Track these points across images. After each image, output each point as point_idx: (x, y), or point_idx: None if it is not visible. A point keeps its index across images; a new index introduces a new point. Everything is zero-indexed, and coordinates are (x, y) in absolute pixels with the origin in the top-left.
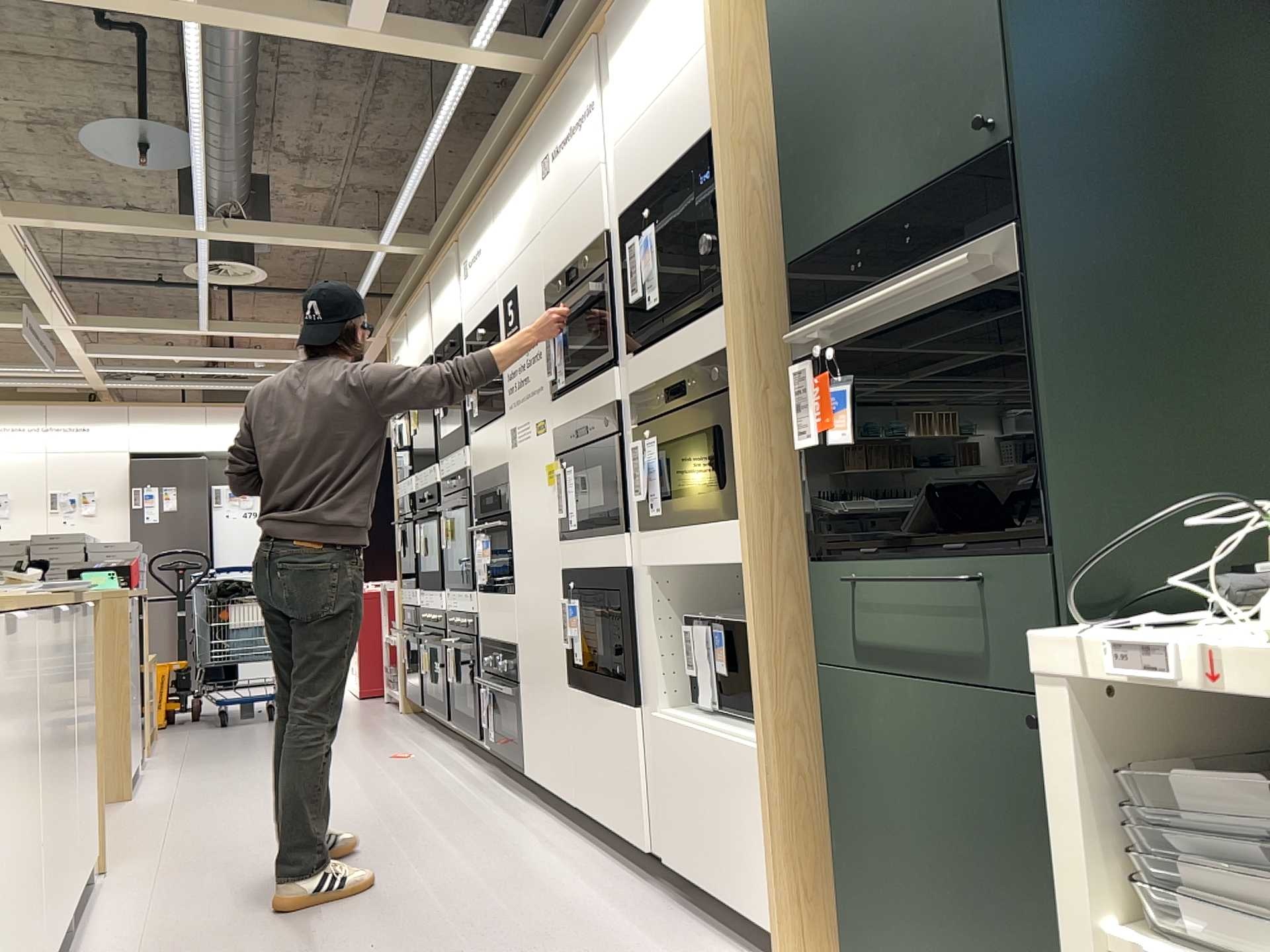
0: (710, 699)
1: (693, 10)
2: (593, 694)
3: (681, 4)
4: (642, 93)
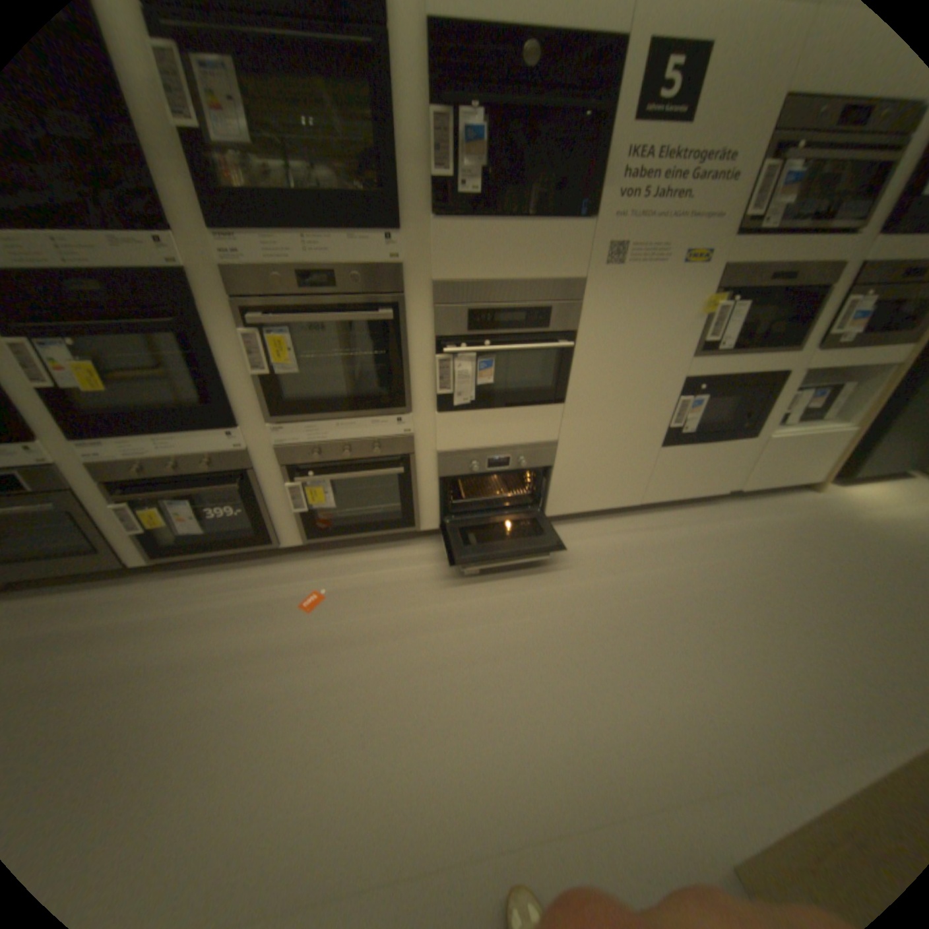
0: (808, 419)
1: None
2: (699, 443)
3: None
4: None
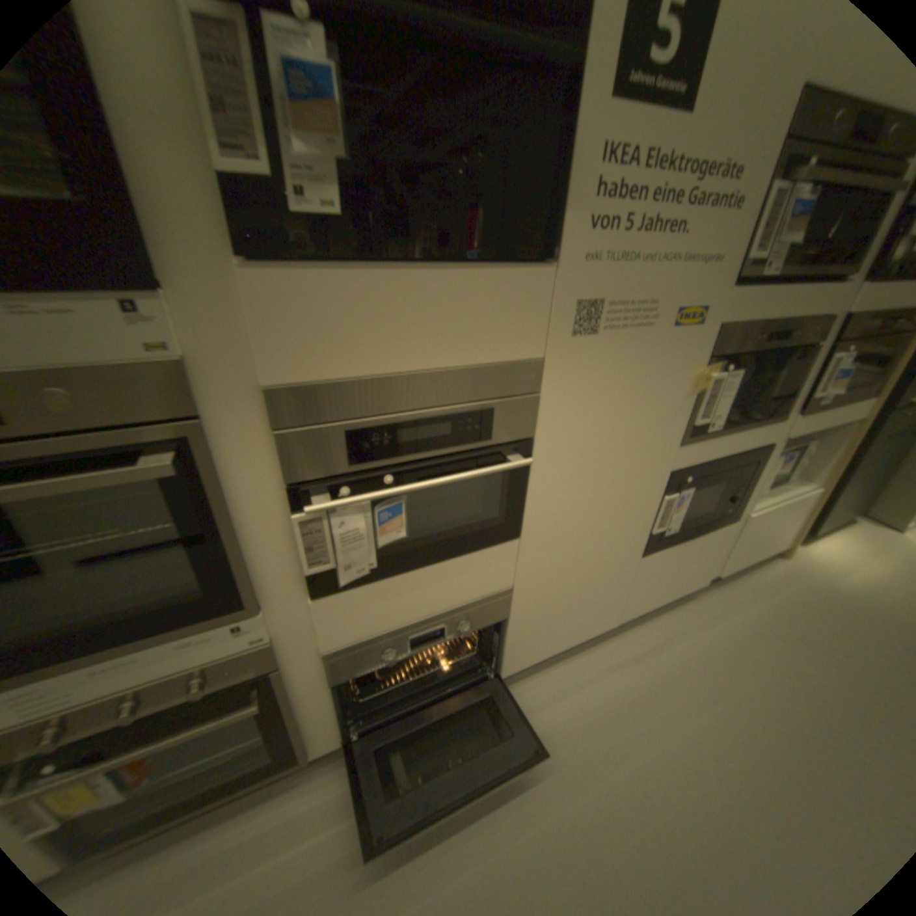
0: (781, 489)
1: None
2: (682, 542)
3: None
4: None
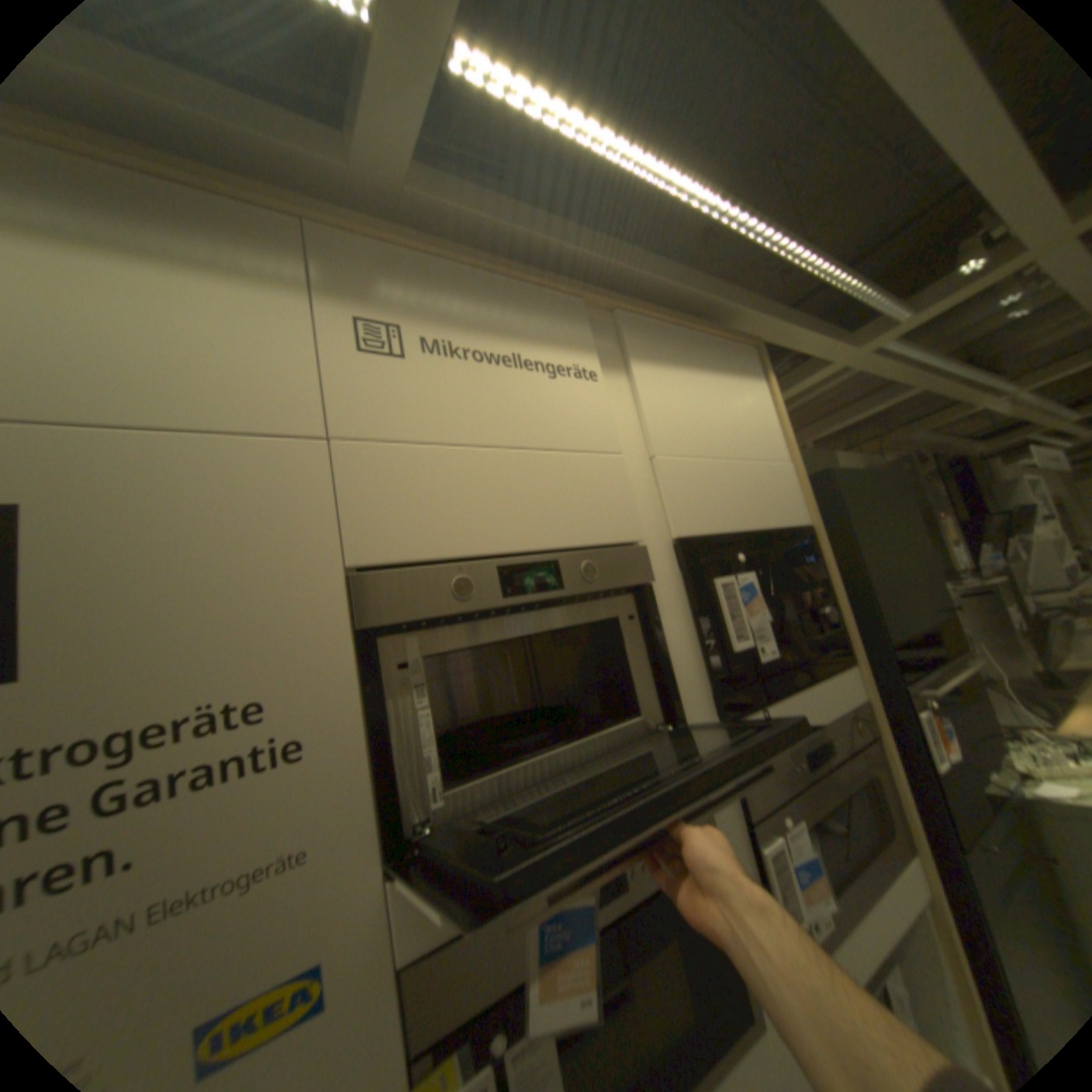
0: None
1: (766, 424)
2: None
3: (749, 407)
4: (702, 434)
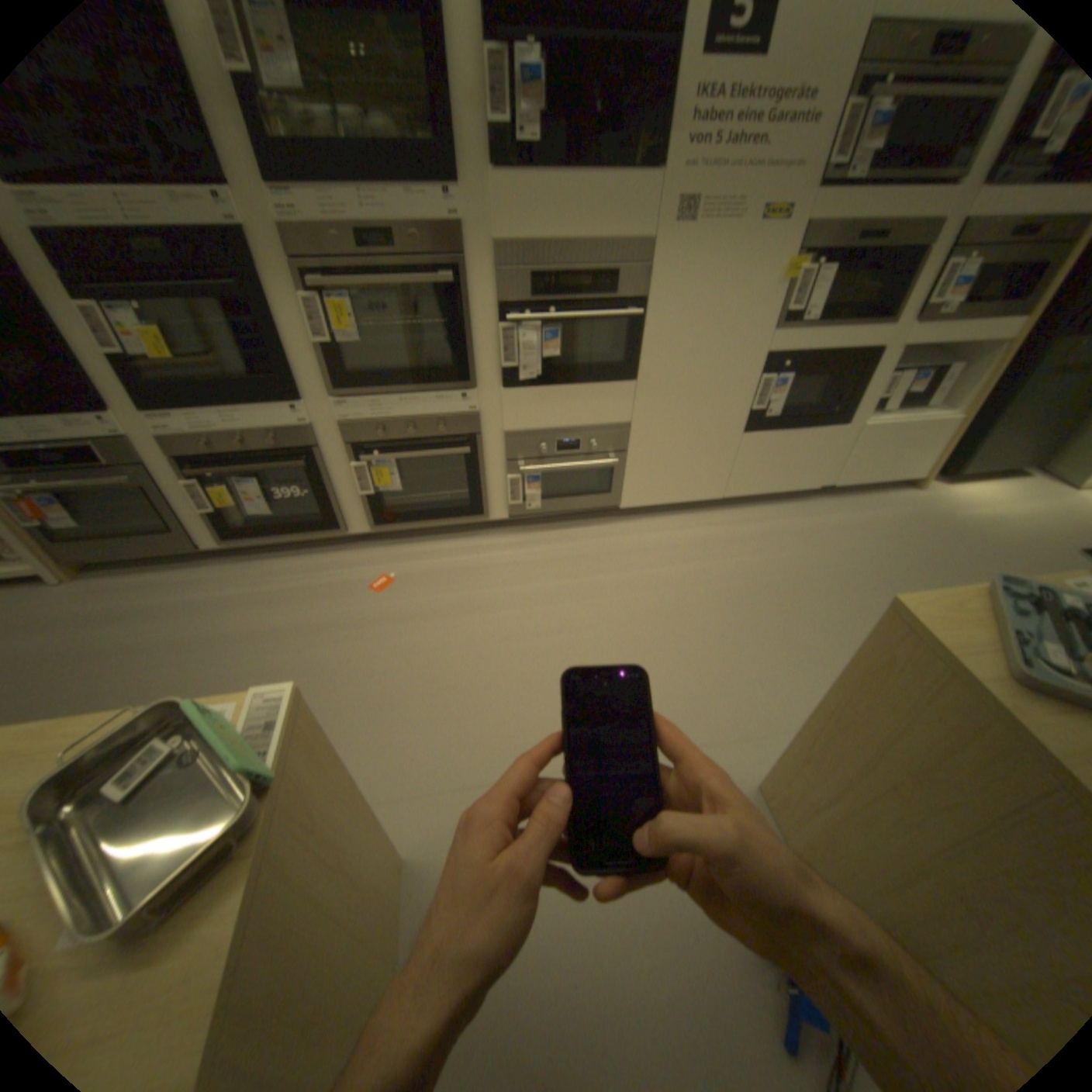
0: (908, 406)
1: None
2: (784, 430)
3: None
4: None
